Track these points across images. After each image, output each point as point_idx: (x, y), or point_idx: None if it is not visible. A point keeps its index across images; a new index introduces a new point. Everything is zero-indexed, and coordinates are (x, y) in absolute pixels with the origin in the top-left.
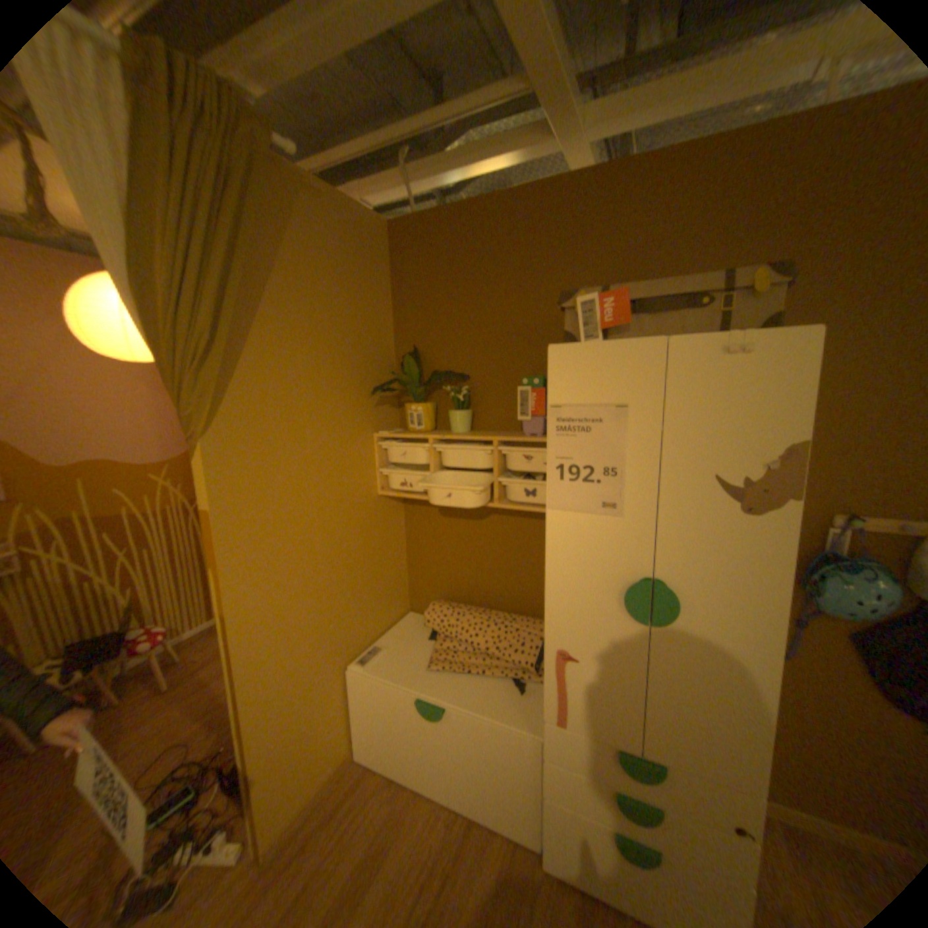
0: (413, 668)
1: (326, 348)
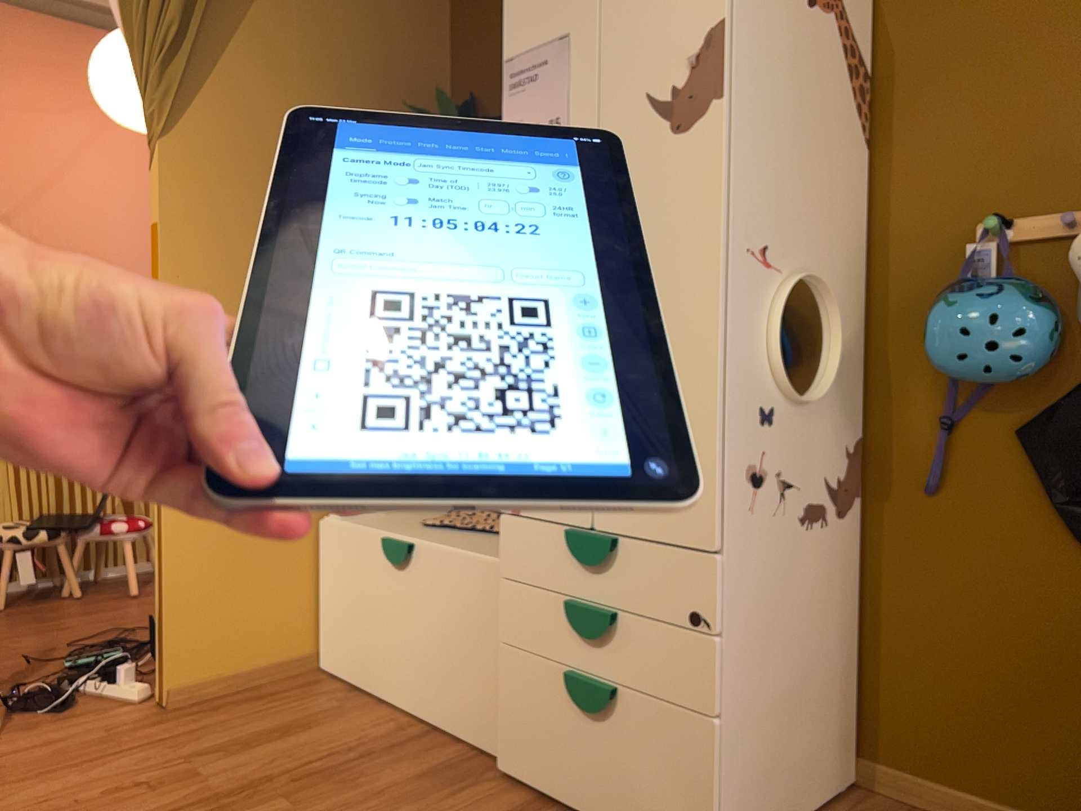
0: (403, 524)
1: (336, 80)
